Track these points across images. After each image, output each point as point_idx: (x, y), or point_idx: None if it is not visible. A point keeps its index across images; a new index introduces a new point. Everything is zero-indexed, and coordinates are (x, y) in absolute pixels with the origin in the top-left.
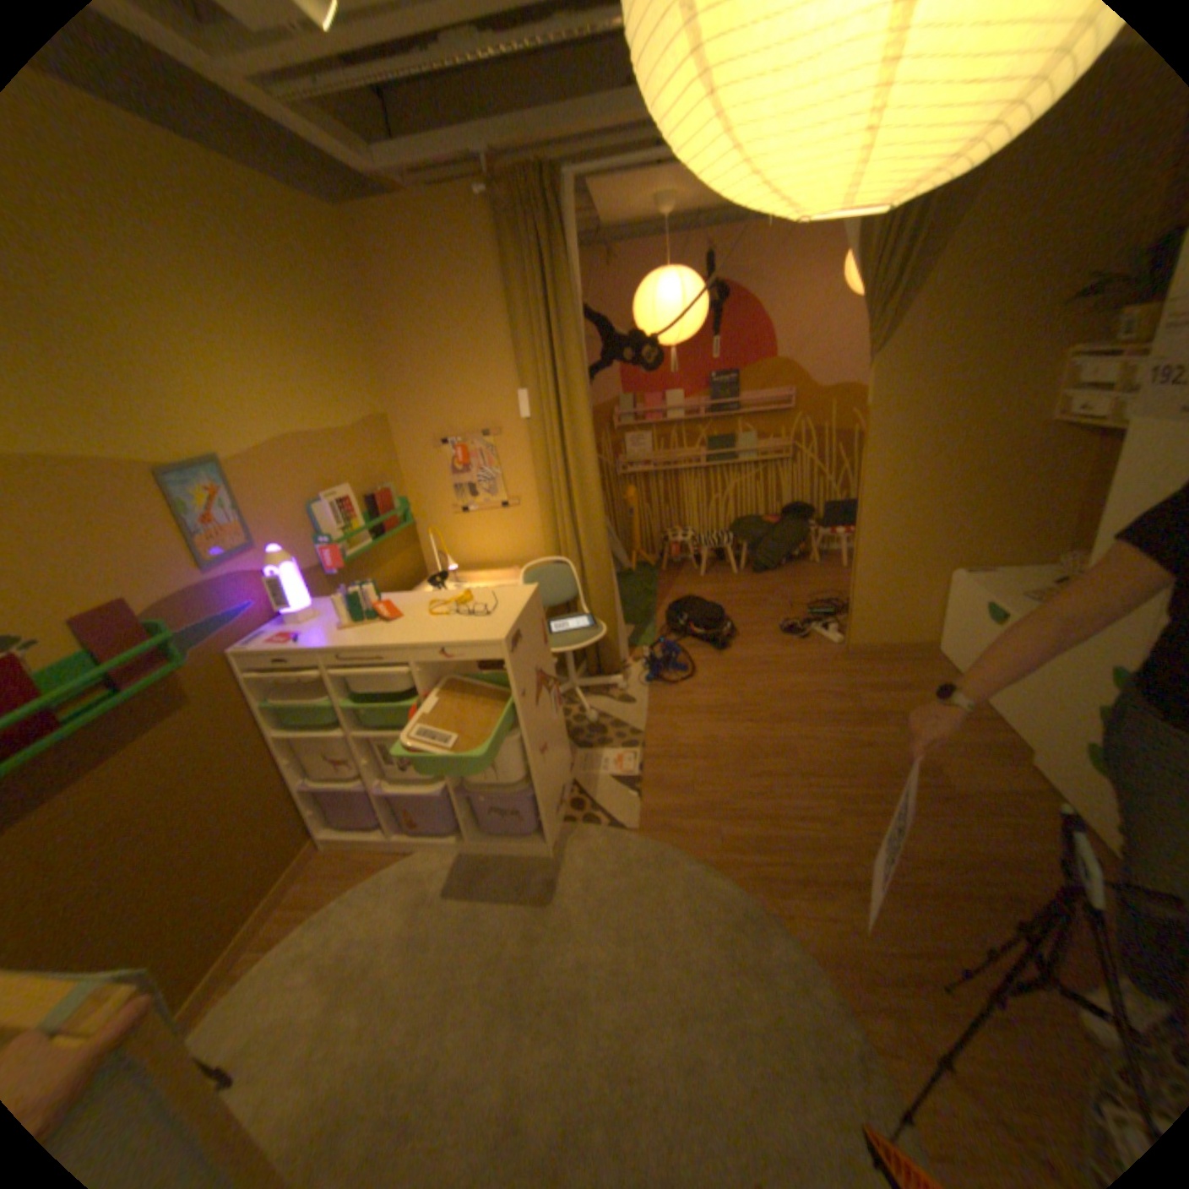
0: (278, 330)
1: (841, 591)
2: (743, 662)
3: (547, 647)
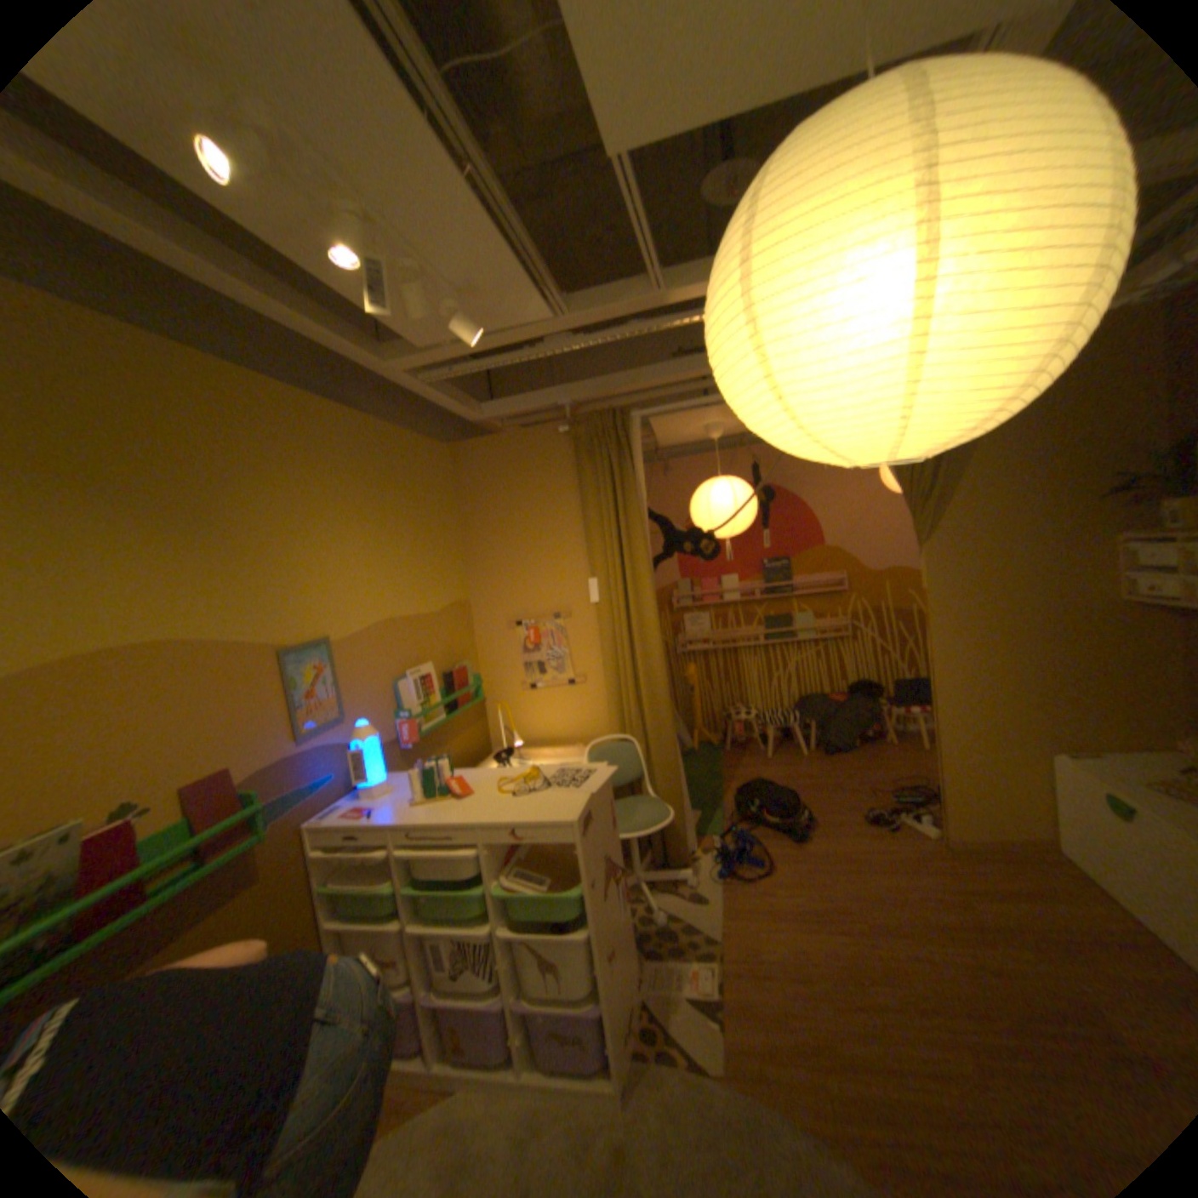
0: (393, 535)
1: (928, 777)
2: (828, 859)
3: (615, 831)
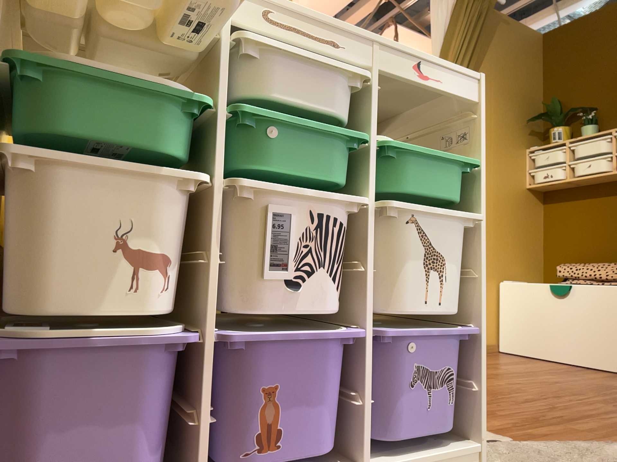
0: None
1: None
2: None
3: None
